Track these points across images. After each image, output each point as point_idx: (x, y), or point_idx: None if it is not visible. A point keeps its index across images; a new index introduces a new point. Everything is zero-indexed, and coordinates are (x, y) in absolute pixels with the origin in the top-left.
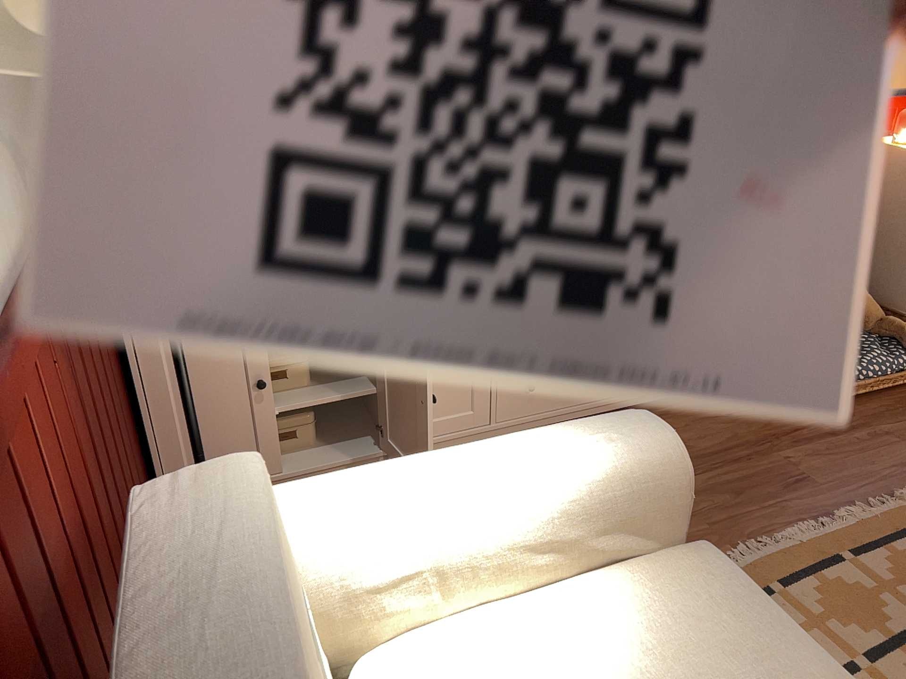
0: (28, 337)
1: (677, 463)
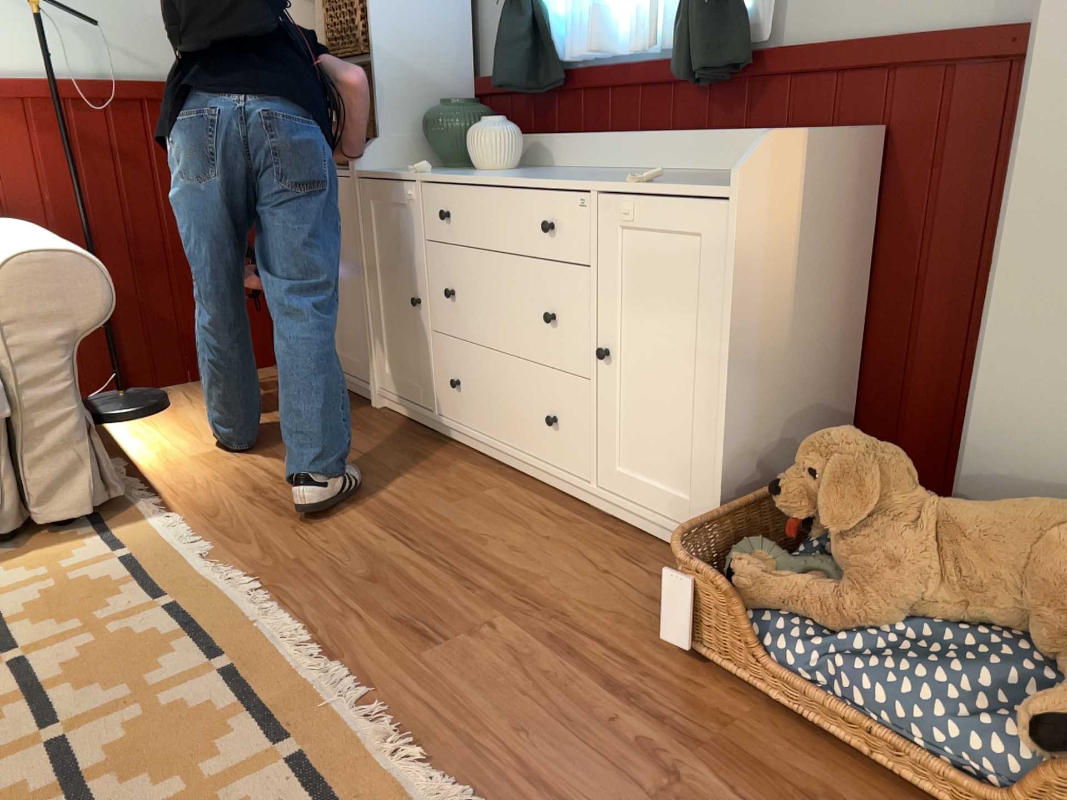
0: (12, 109)
1: (7, 272)
